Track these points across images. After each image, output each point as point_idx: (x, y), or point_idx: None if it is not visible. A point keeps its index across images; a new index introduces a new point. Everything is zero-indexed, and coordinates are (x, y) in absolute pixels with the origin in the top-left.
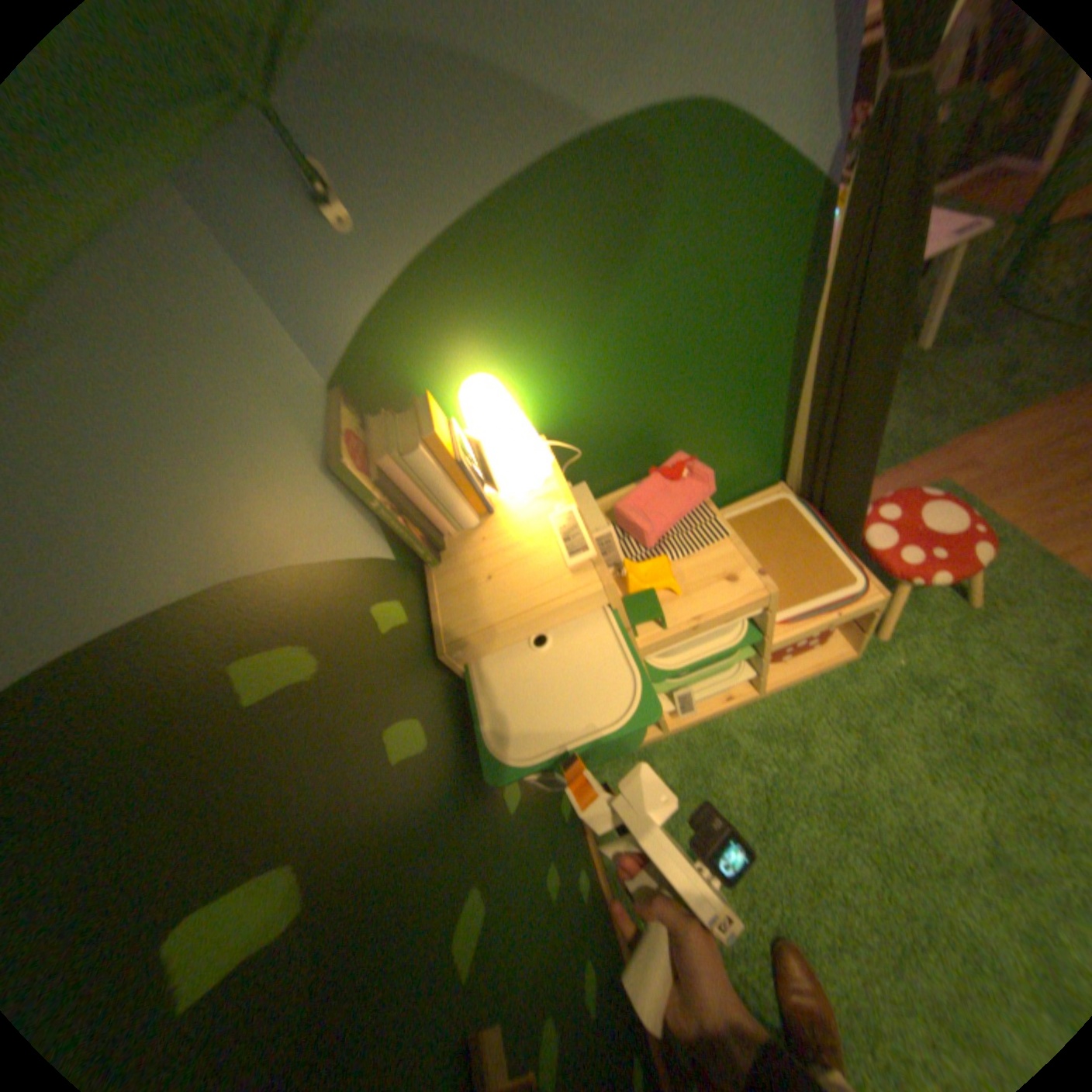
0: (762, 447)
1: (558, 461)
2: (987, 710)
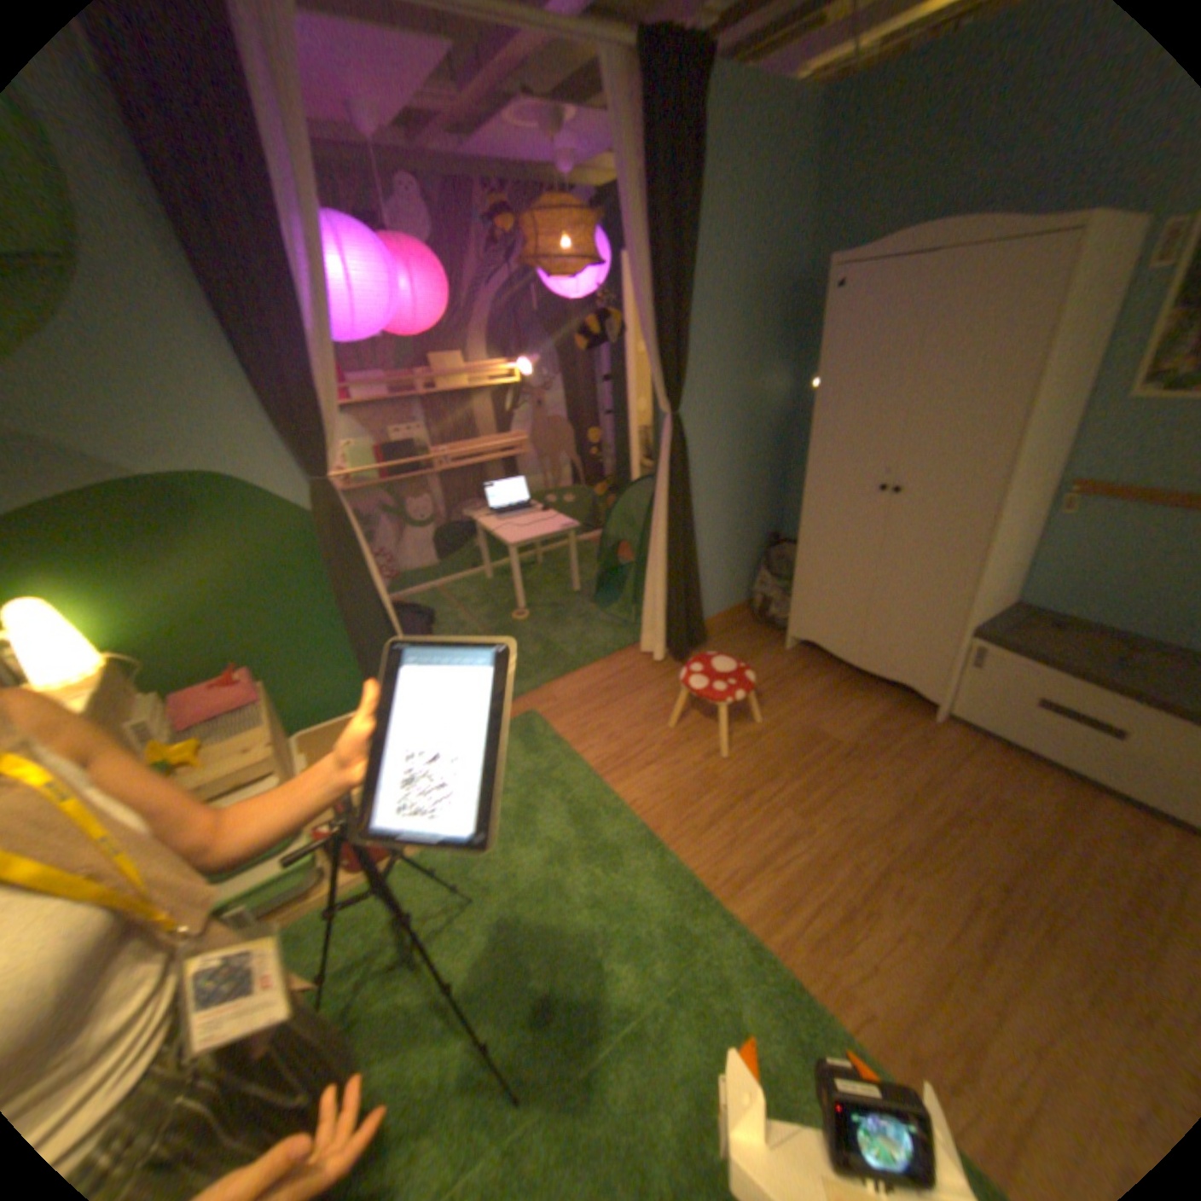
0: (341, 676)
1: (115, 674)
2: (503, 867)
